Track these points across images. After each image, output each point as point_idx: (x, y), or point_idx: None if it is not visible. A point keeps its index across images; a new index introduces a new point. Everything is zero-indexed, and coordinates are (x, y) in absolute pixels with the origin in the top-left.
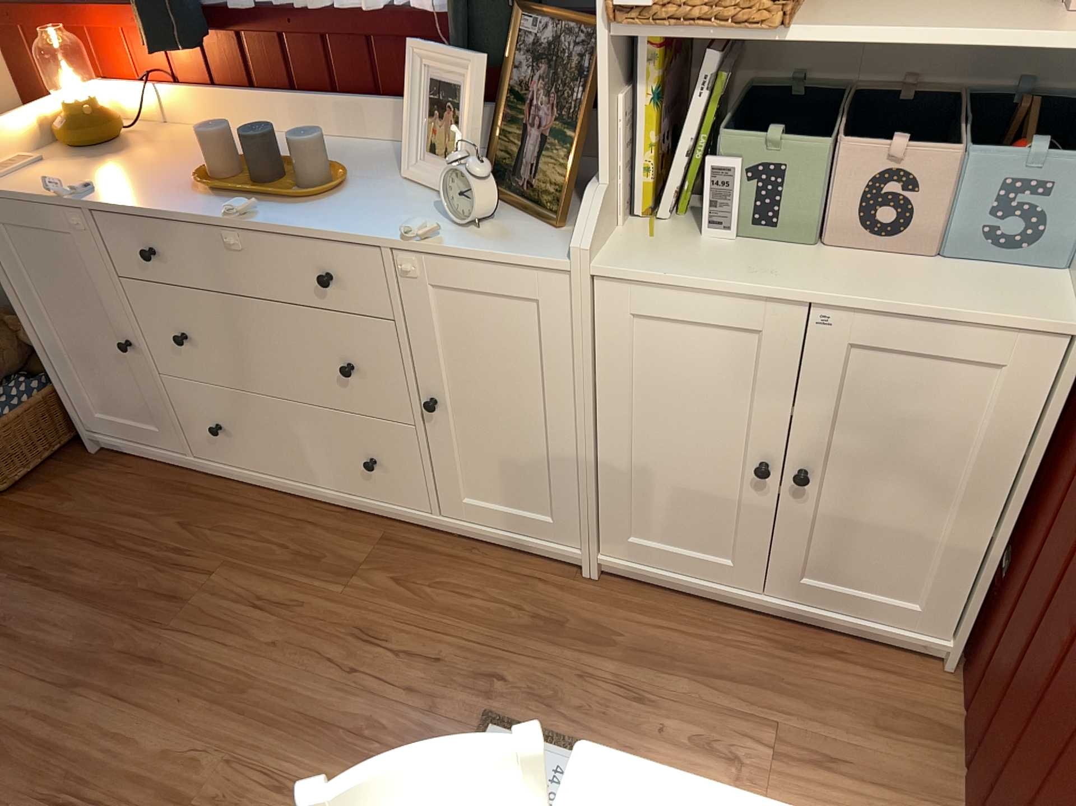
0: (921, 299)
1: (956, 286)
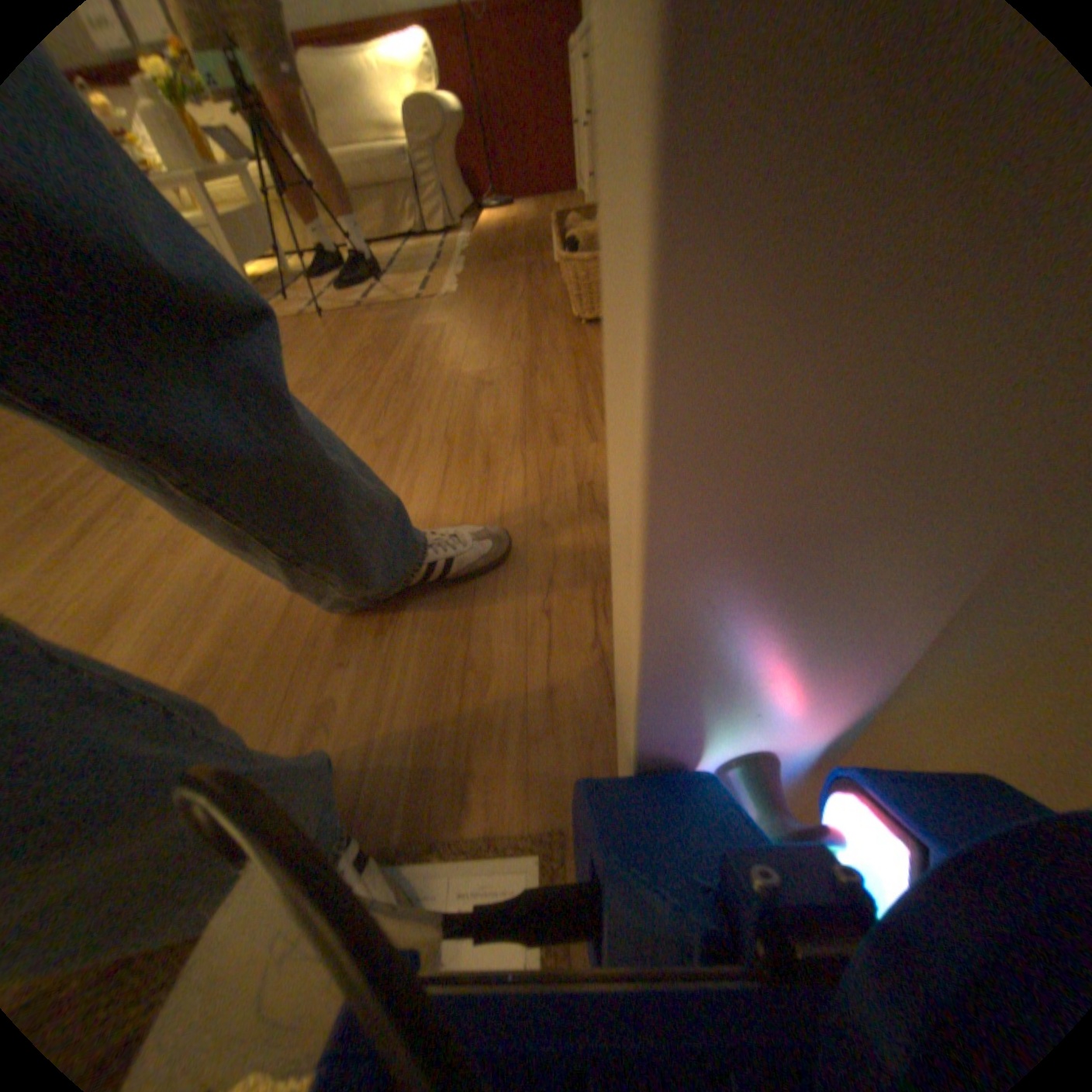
0: None
1: None
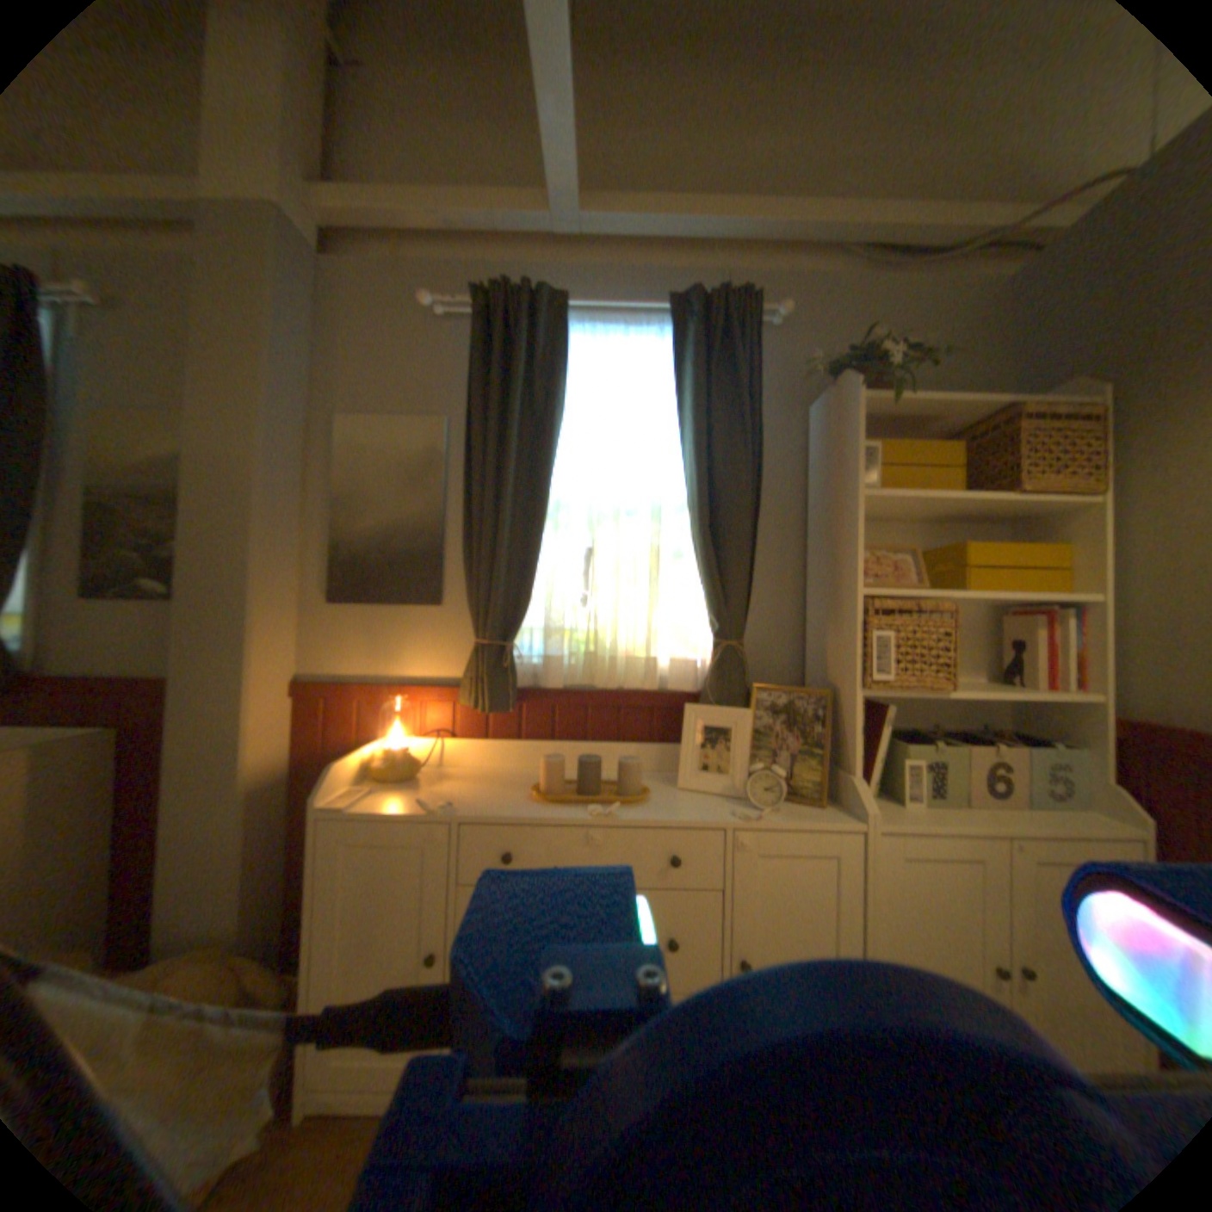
0: (1064, 827)
1: (1065, 820)
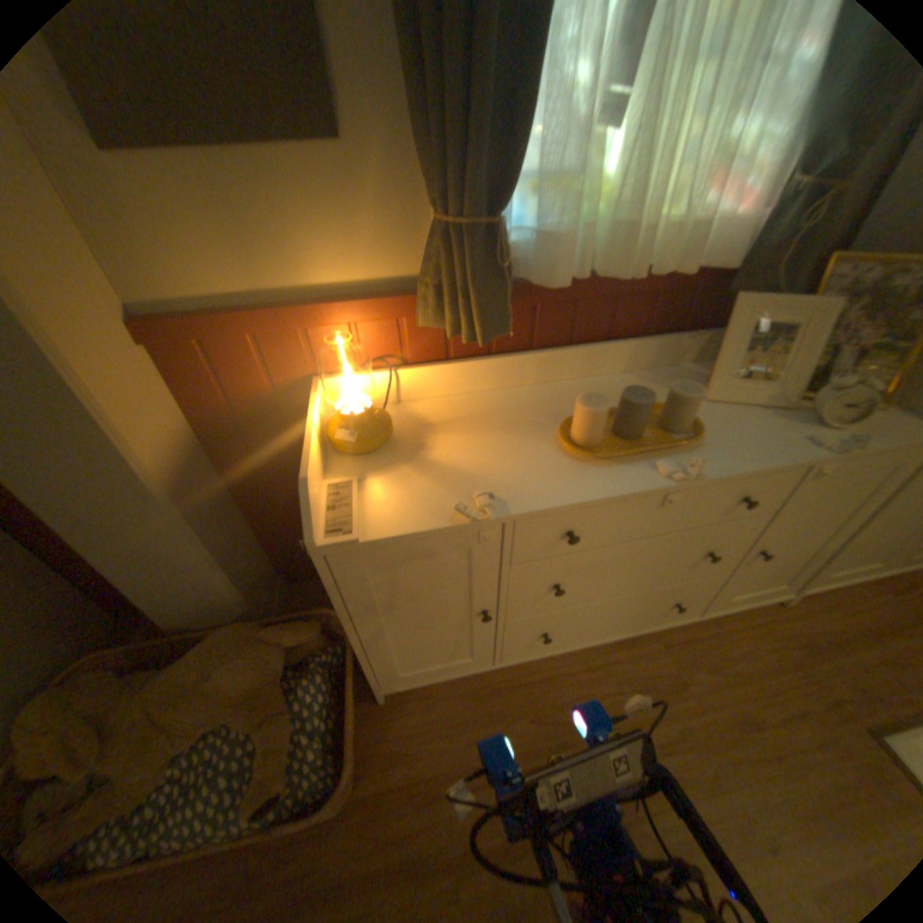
0: None
1: None
